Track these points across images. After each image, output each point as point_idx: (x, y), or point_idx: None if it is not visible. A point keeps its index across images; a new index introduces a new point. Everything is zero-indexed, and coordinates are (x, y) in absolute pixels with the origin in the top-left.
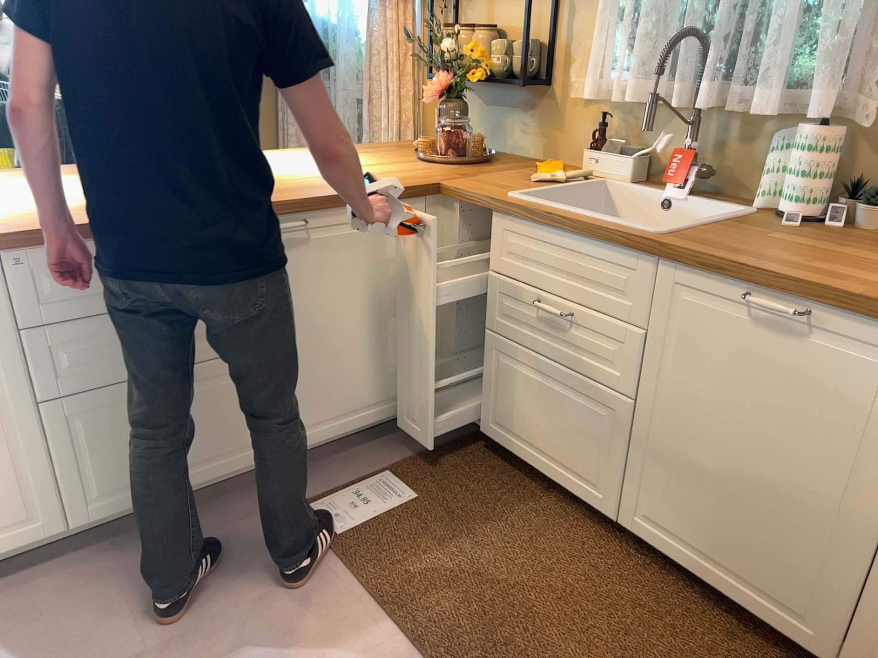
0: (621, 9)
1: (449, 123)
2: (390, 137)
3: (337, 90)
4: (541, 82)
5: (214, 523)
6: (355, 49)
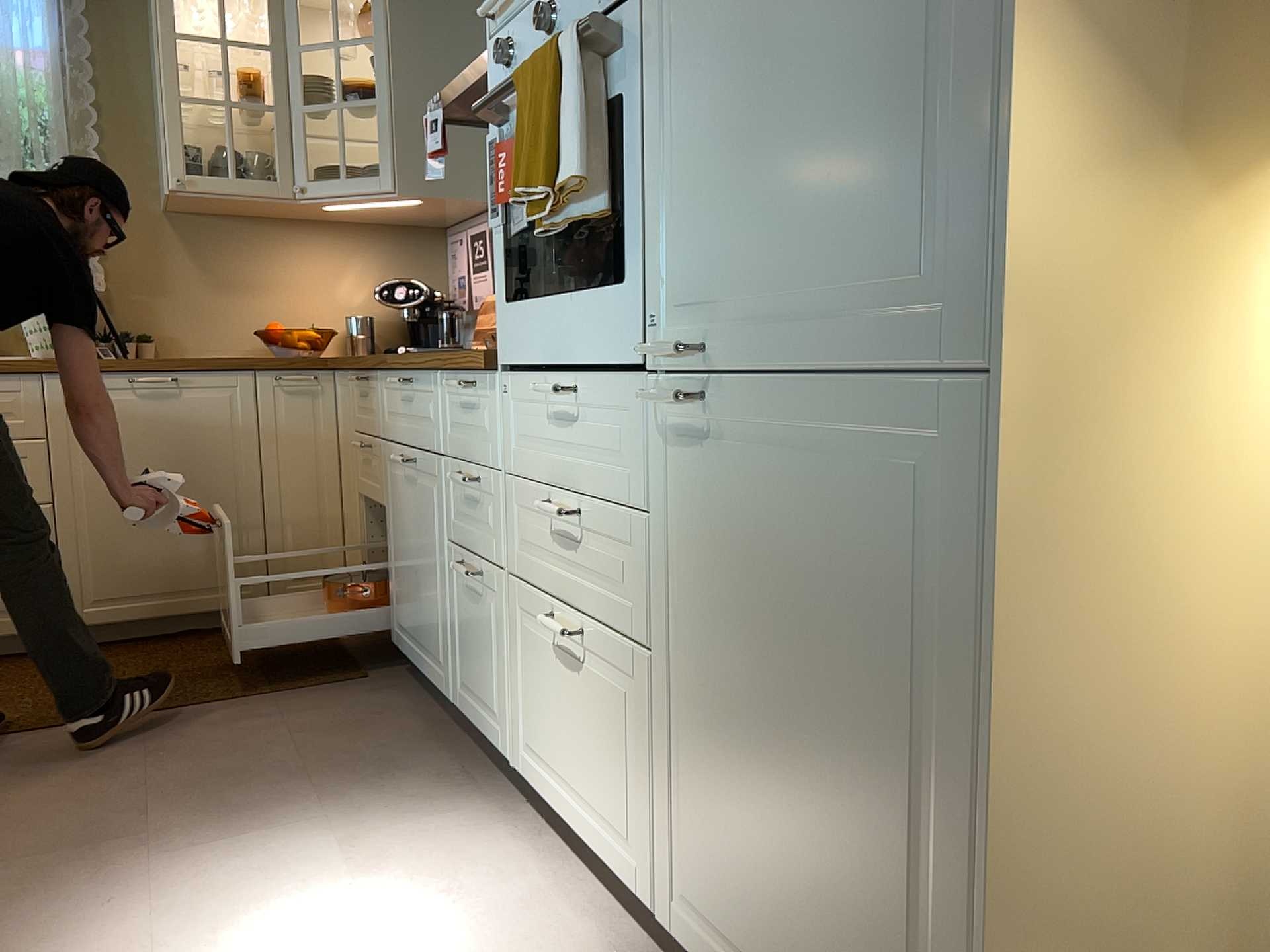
0: None
1: None
2: None
3: None
4: None
5: None
6: None
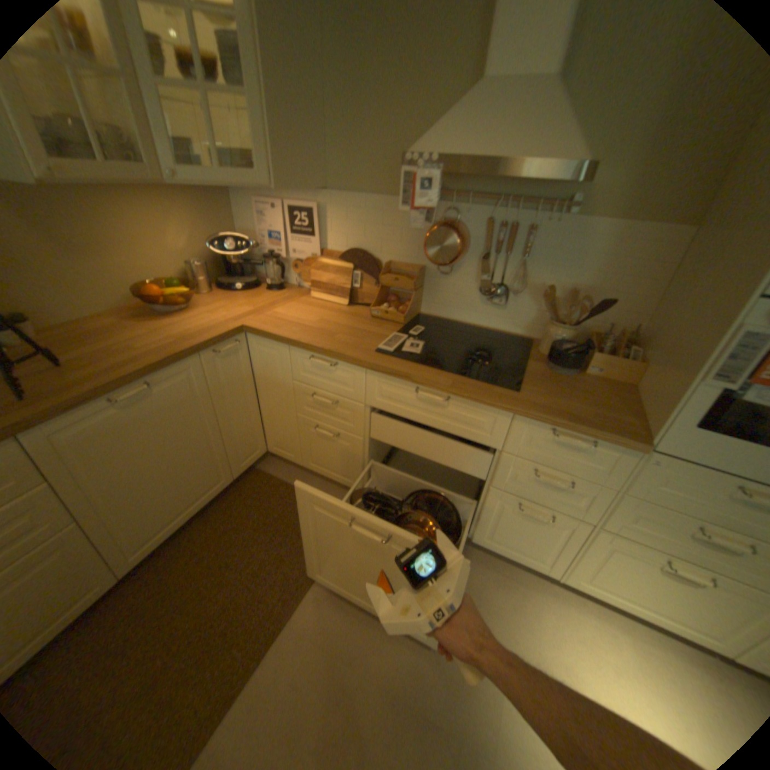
0: None
1: None
2: None
3: None
4: None
5: None
6: None
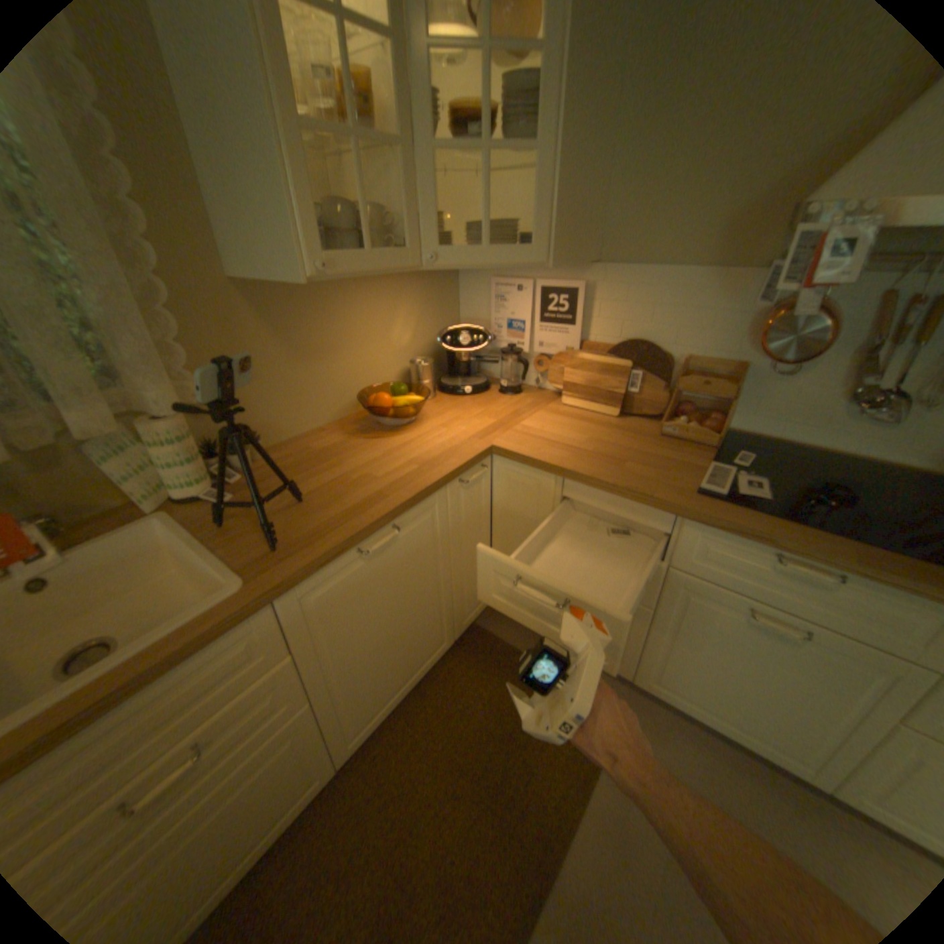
0: None
1: None
2: None
3: None
4: None
5: None
6: None
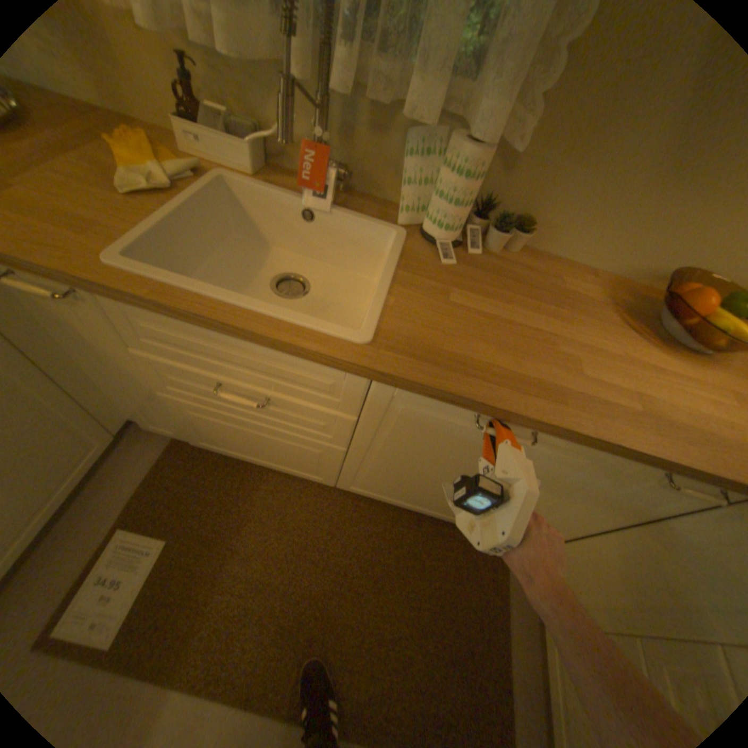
0: None
1: None
2: None
3: None
4: None
5: None
6: None
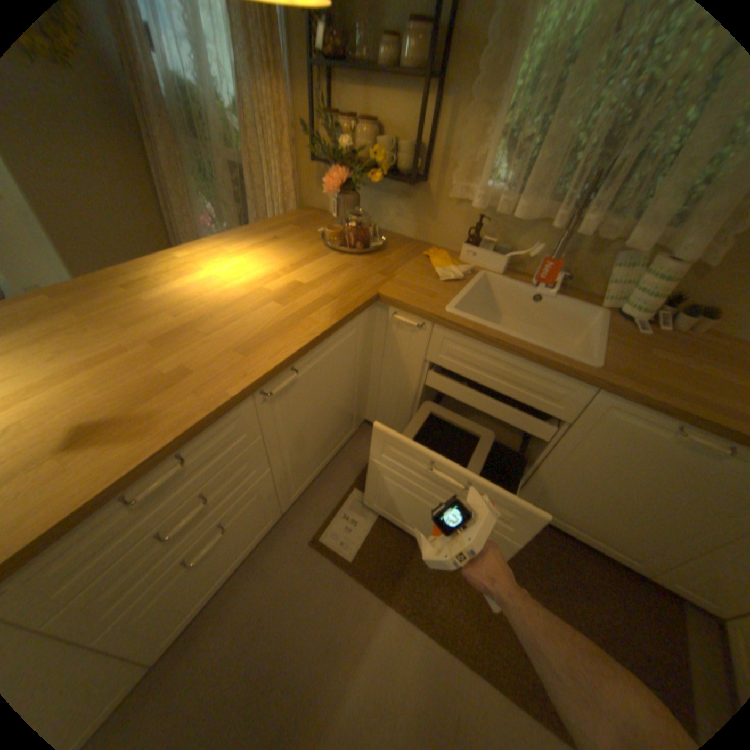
0: (512, 123)
1: (355, 218)
2: (274, 204)
3: (210, 152)
4: (419, 175)
5: (257, 584)
6: (221, 112)
